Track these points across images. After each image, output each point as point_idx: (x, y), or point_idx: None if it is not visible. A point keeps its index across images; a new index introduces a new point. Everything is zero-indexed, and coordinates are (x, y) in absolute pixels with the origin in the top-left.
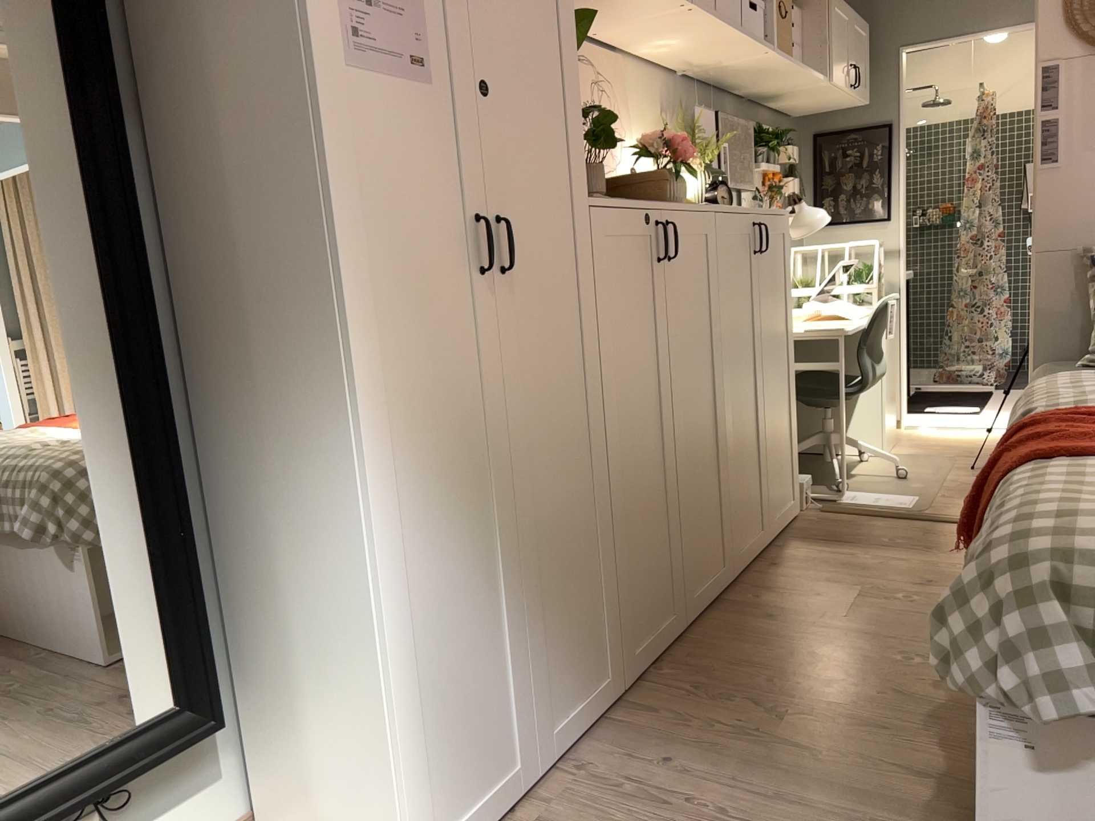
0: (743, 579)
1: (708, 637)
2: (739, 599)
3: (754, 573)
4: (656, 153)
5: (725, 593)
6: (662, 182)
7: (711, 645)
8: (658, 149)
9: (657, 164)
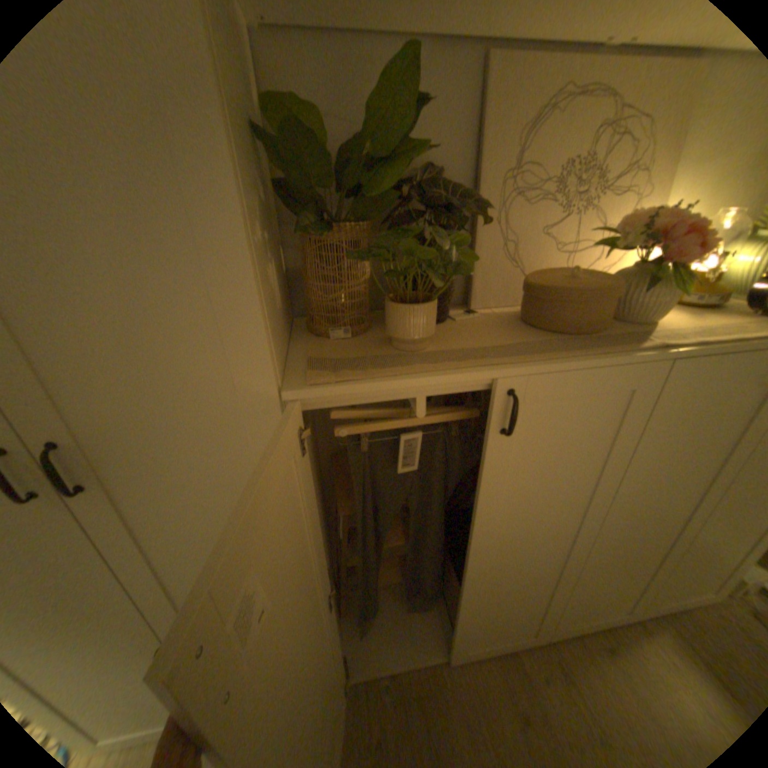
0: (562, 645)
1: (457, 689)
2: (532, 668)
3: (581, 646)
4: (639, 244)
5: (528, 649)
6: (593, 303)
7: (448, 702)
8: (636, 240)
9: (645, 254)
